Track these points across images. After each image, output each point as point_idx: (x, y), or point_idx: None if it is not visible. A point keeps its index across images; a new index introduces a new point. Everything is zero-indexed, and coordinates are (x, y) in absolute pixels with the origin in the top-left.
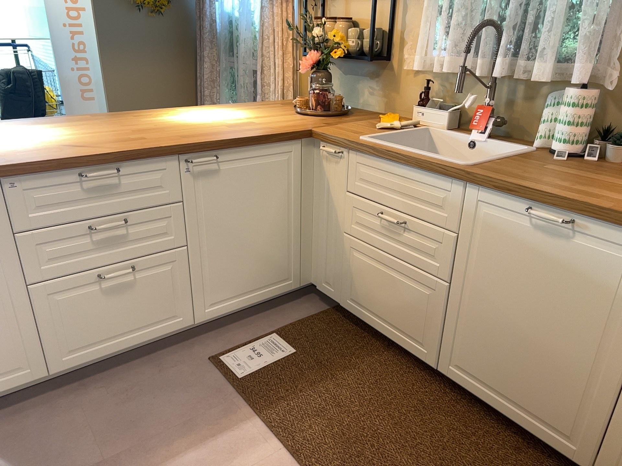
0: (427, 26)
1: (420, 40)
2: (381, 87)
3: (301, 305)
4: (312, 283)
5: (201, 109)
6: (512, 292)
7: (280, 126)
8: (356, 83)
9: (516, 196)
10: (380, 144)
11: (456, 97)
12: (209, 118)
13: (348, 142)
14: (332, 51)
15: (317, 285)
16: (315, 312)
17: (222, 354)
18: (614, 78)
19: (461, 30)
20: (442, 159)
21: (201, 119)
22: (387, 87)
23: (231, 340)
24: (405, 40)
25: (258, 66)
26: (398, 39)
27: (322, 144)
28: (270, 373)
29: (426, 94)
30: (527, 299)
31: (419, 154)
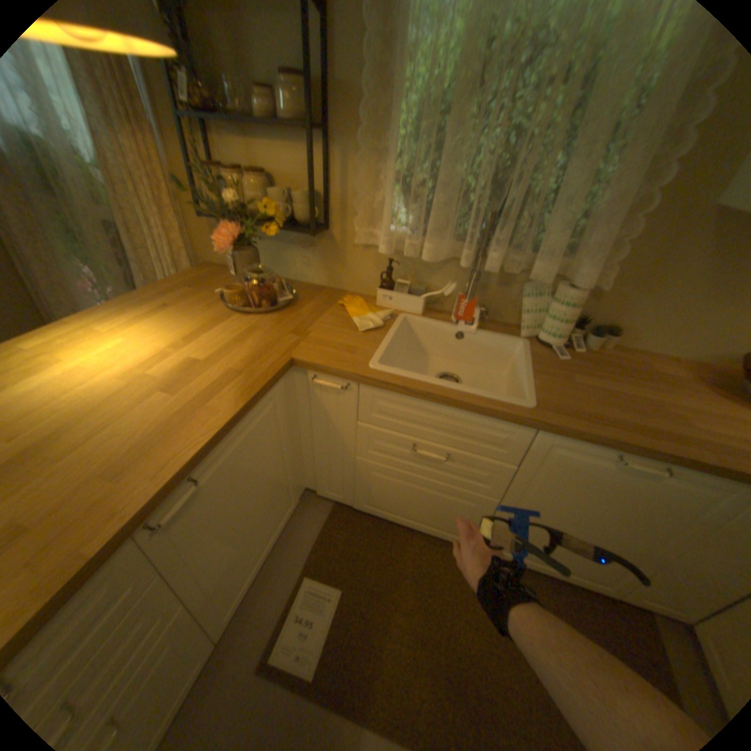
0: (395, 200)
1: (386, 216)
2: (321, 258)
3: (305, 516)
4: (307, 489)
5: (70, 335)
6: (578, 510)
7: (245, 362)
8: (284, 251)
9: (611, 448)
10: (407, 377)
11: (422, 276)
12: (107, 366)
13: (362, 378)
14: (259, 222)
15: (314, 490)
16: (324, 518)
17: (268, 654)
18: (611, 277)
19: (446, 212)
20: (501, 400)
21: (95, 376)
22: (329, 259)
23: (264, 621)
24: (349, 205)
25: (119, 224)
26: (339, 204)
27: (311, 372)
28: (336, 645)
29: (390, 274)
30: (594, 515)
31: (469, 393)
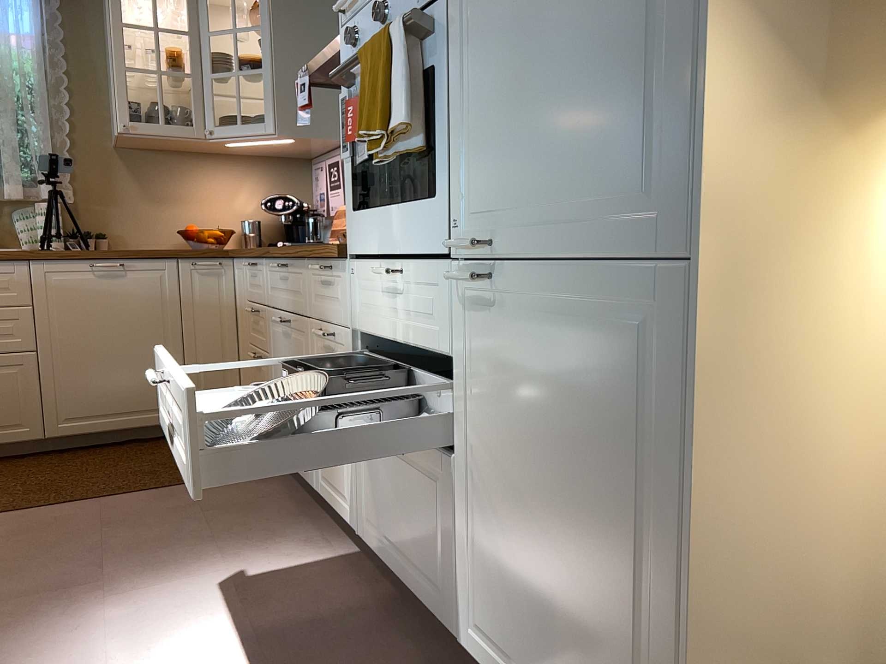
0: None
1: None
2: None
3: None
4: None
5: None
6: (96, 330)
7: None
8: None
9: (79, 259)
10: None
11: None
12: None
13: None
14: None
15: None
16: None
17: None
18: (71, 194)
19: None
20: None
21: None
22: None
23: None
24: None
25: None
26: None
27: None
28: None
29: None
30: (108, 329)
31: None
